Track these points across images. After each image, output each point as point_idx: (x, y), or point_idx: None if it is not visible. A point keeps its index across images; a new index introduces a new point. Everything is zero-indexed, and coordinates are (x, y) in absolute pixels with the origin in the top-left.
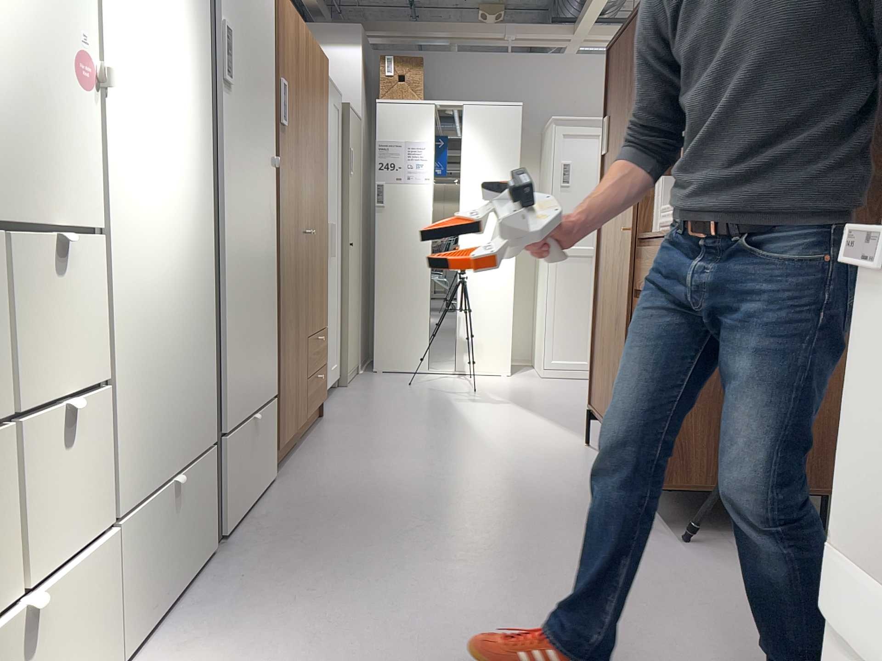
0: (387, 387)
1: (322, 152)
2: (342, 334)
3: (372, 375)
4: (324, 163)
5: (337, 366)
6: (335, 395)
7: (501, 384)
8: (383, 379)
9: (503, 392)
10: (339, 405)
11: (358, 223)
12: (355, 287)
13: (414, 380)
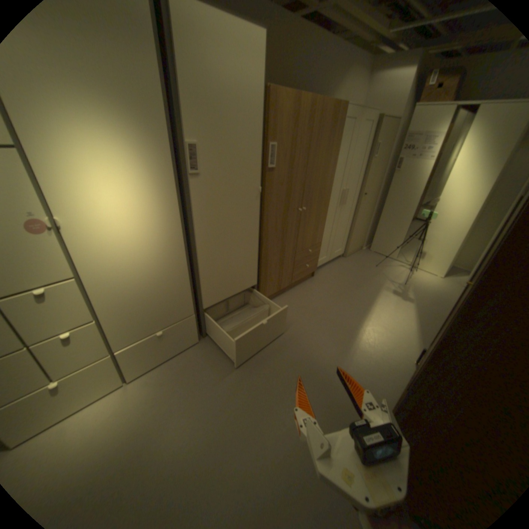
0: (364, 264)
1: (329, 161)
2: (349, 236)
3: (367, 252)
4: (331, 167)
5: (341, 250)
6: (335, 262)
7: (428, 283)
8: (368, 257)
9: (420, 291)
10: (328, 271)
11: (380, 180)
12: (367, 213)
13: (383, 263)
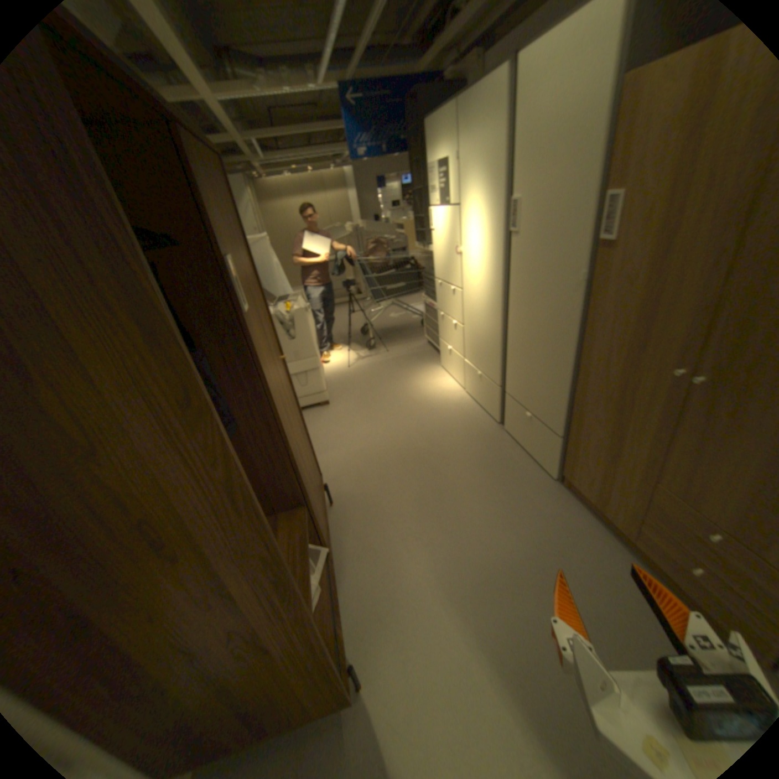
0: None
1: None
2: None
3: None
4: None
5: None
6: None
7: None
8: None
9: None
10: None
11: None
12: None
13: None
